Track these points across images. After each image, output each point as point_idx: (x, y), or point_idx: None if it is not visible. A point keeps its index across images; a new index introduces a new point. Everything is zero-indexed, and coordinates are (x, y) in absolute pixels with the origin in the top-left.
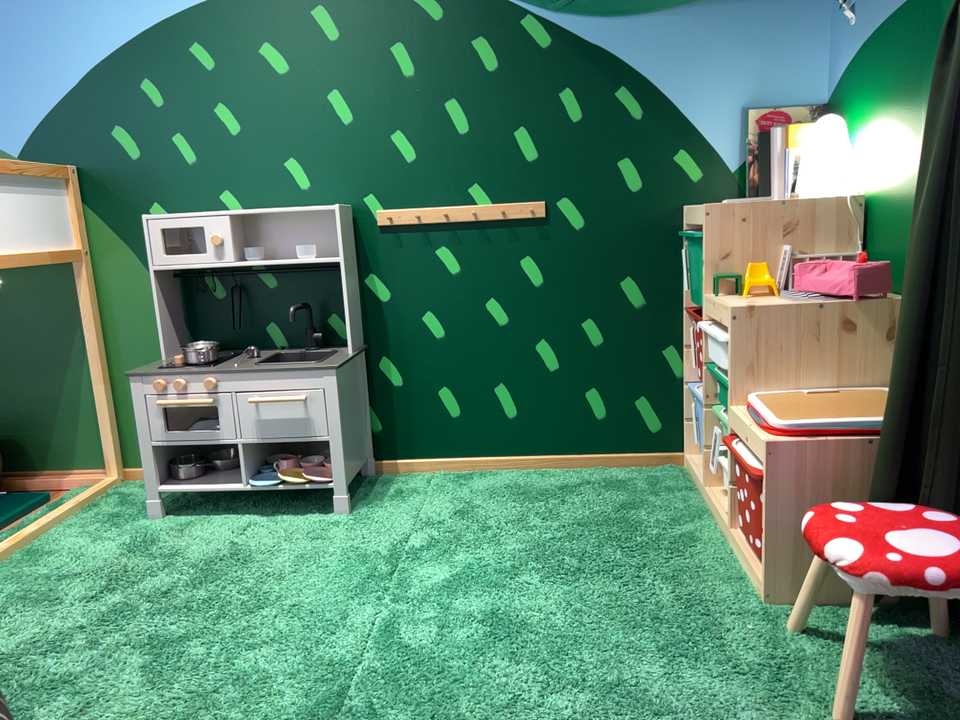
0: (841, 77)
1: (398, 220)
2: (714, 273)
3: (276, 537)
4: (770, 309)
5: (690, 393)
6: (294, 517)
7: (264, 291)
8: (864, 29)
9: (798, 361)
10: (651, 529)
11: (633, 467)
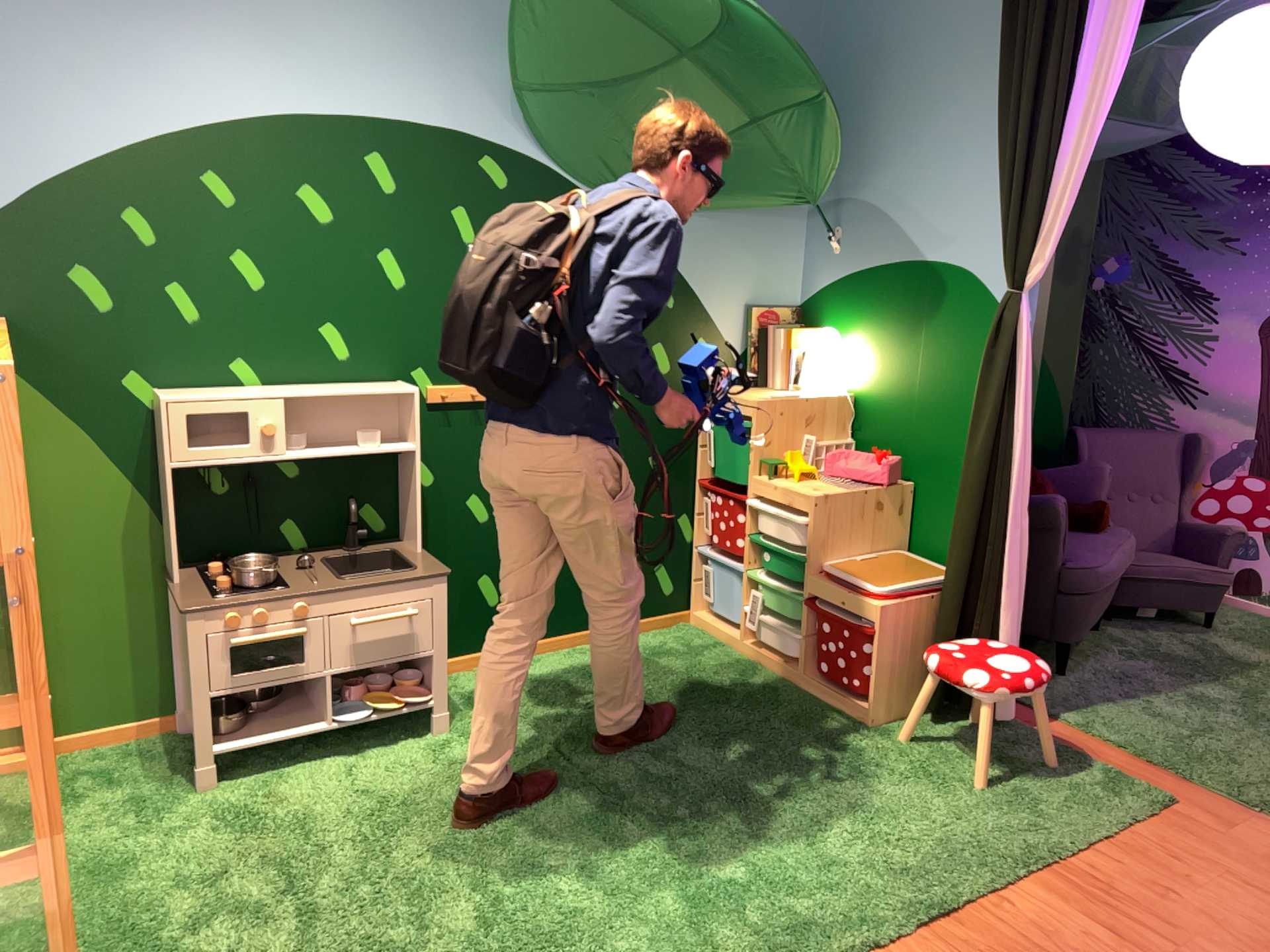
0: (818, 294)
1: (453, 399)
2: (757, 458)
3: (405, 766)
4: (833, 496)
5: (711, 557)
6: (390, 742)
7: (290, 482)
8: (848, 268)
9: (846, 534)
10: (729, 682)
11: (651, 629)
